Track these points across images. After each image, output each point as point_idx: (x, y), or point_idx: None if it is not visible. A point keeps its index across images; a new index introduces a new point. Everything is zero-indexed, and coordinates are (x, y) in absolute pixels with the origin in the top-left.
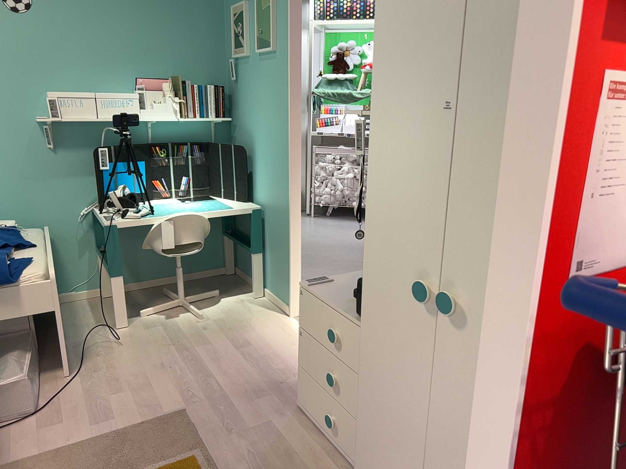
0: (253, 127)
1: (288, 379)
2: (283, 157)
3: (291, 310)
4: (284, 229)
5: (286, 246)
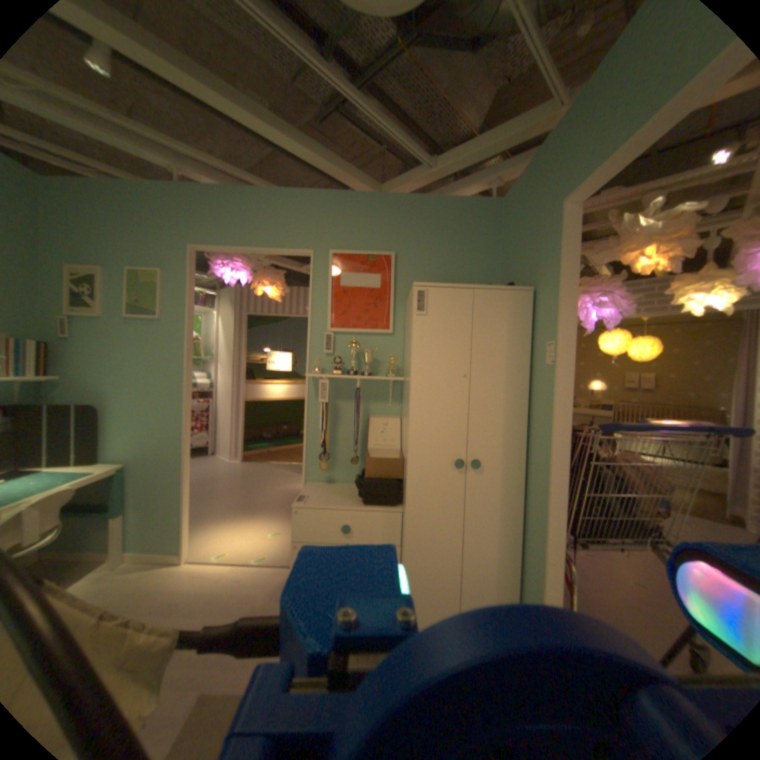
0: (103, 388)
1: (253, 606)
2: (170, 414)
3: (182, 557)
4: (169, 482)
5: (173, 497)
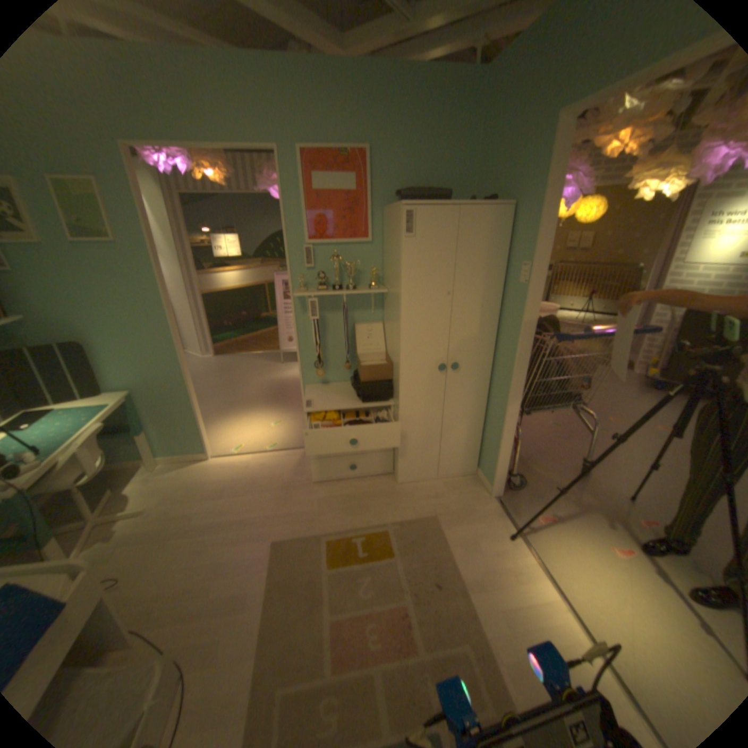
0: (76, 320)
1: (282, 480)
2: (159, 339)
3: (208, 453)
4: (177, 399)
5: (185, 410)
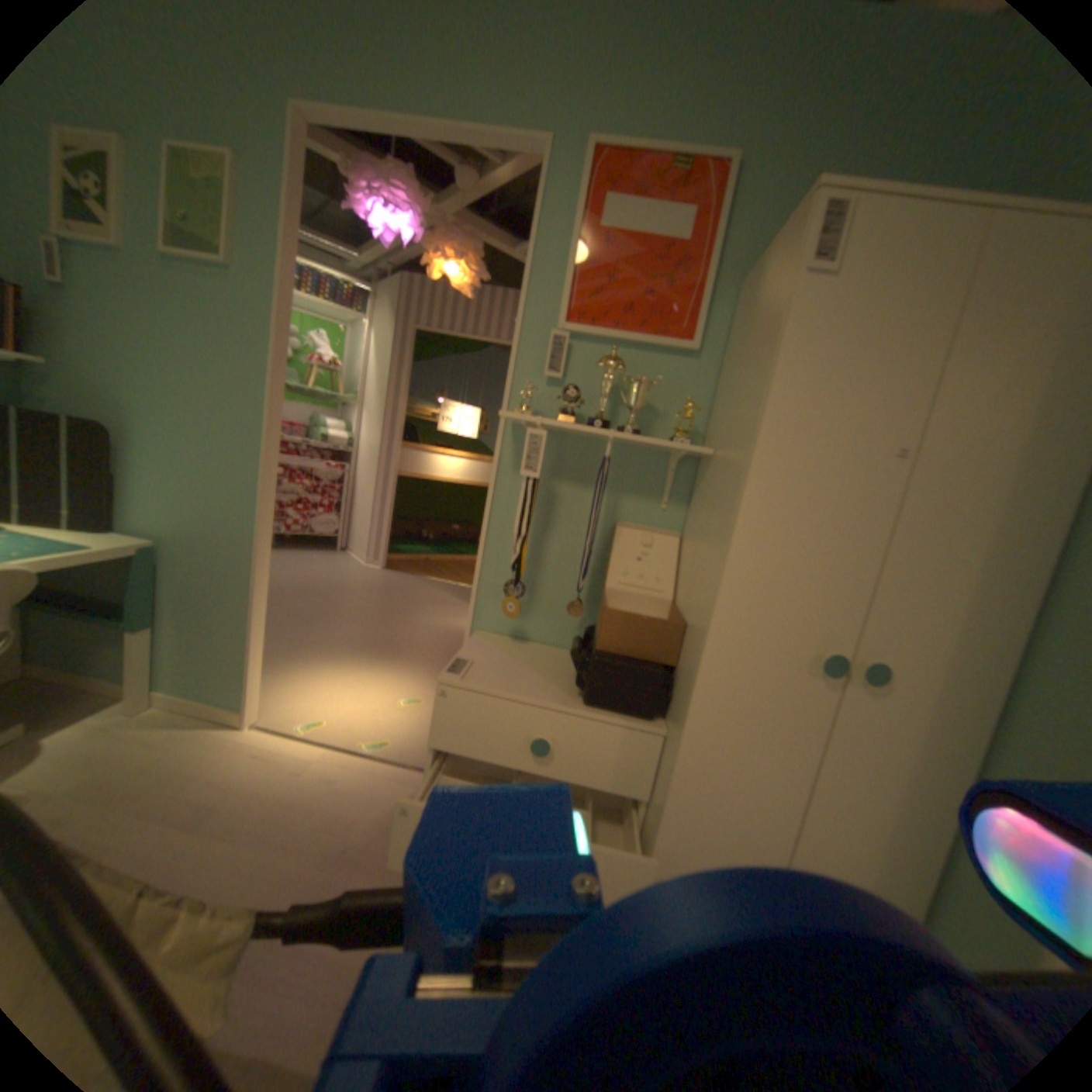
0: (126, 393)
1: (347, 842)
2: (240, 460)
3: (247, 718)
4: (232, 585)
5: (237, 613)
